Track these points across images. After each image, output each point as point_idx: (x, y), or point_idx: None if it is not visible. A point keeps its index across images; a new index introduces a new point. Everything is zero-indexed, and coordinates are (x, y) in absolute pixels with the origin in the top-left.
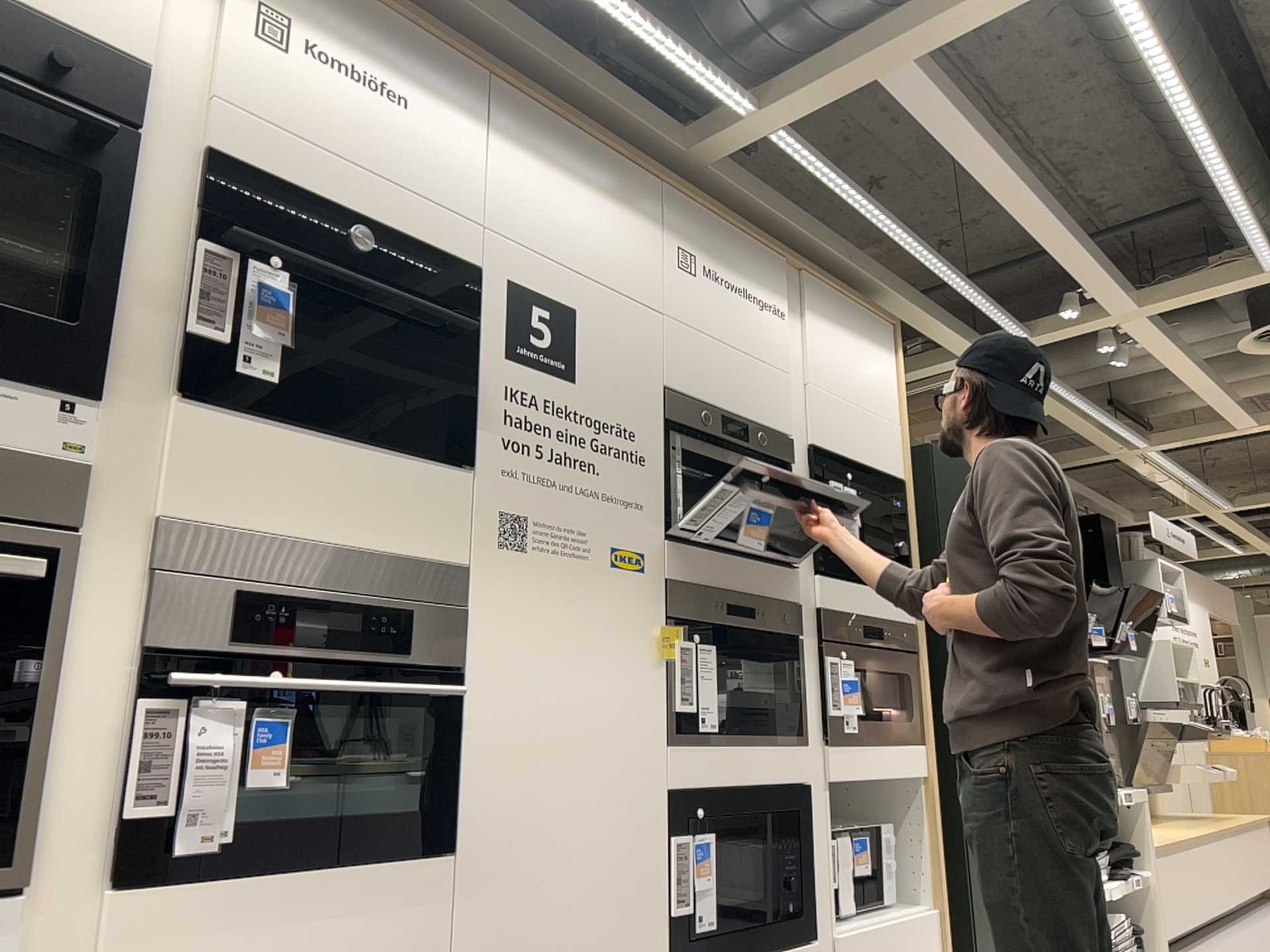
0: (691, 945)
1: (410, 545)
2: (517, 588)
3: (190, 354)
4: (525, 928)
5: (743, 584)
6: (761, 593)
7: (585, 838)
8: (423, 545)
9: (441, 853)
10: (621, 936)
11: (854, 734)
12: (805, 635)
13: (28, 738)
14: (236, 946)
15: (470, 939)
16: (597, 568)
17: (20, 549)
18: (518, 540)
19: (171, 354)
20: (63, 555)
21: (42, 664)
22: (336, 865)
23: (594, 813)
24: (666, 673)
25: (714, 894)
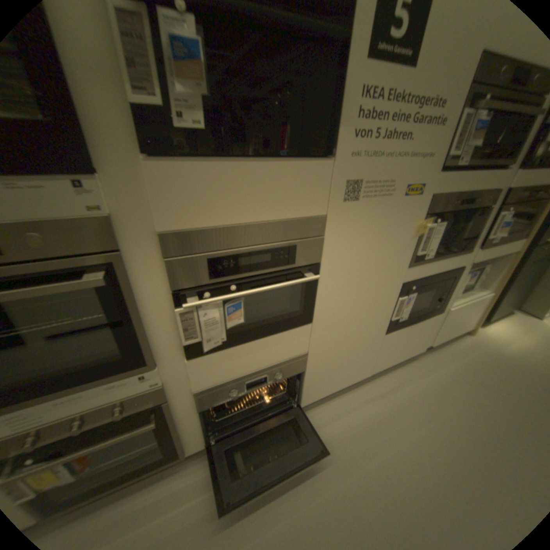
0: (396, 325)
1: (295, 212)
2: (351, 219)
3: (139, 119)
4: (336, 335)
5: (476, 186)
6: (483, 188)
7: (364, 306)
8: (302, 210)
9: (306, 323)
10: (371, 329)
11: (496, 243)
12: (496, 203)
13: (135, 330)
14: (234, 362)
15: (316, 342)
16: (397, 198)
17: (91, 267)
18: (356, 194)
19: (127, 121)
20: (115, 262)
21: (128, 306)
22: (266, 335)
23: (369, 298)
24: (417, 239)
25: (409, 310)
